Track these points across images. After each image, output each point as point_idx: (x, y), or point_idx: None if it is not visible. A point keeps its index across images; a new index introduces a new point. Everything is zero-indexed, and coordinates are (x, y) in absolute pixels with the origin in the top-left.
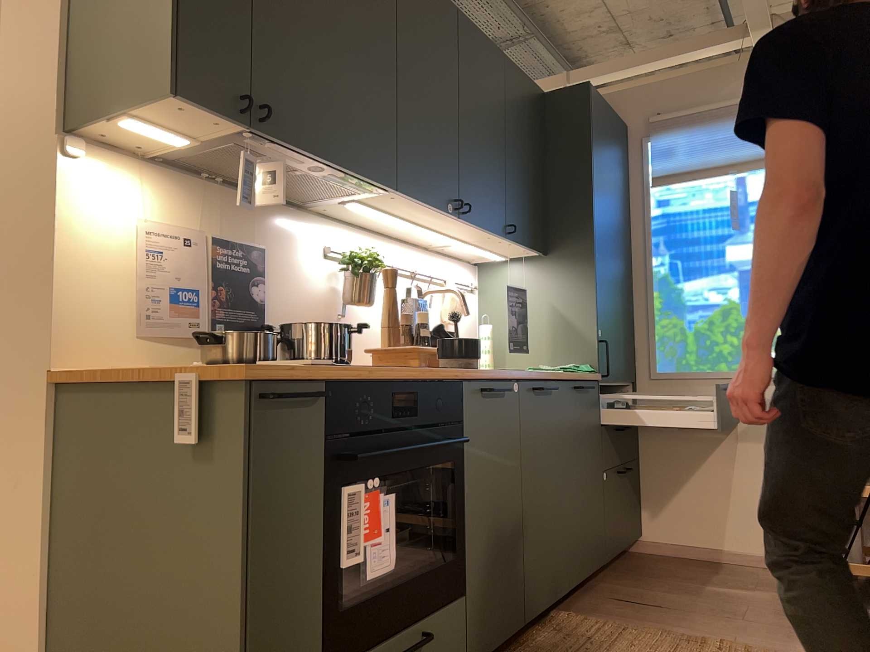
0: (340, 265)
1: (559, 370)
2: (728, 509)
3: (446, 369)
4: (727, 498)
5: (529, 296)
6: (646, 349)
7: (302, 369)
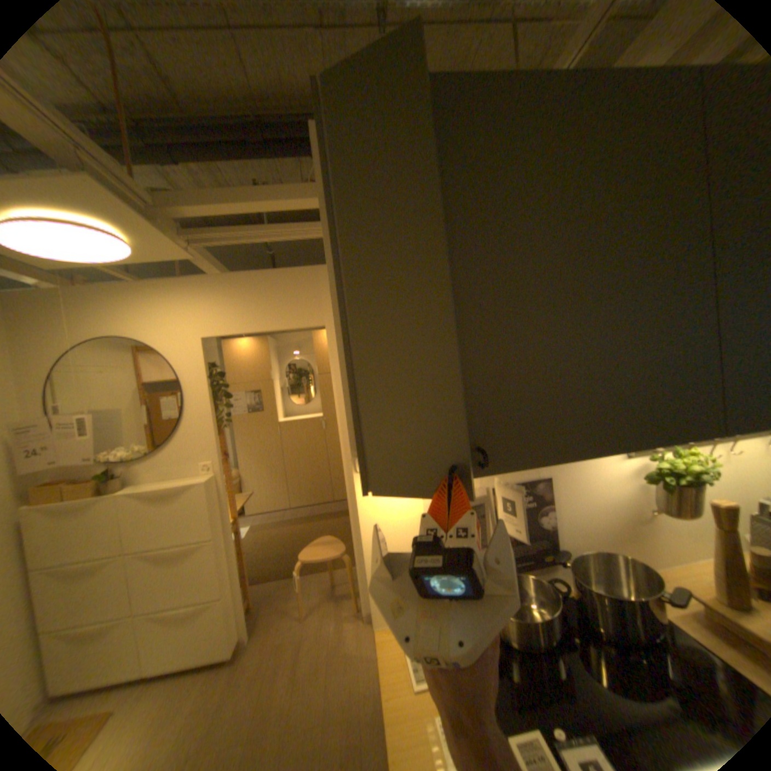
0: (649, 476)
1: None
2: None
3: None
4: None
5: None
6: None
7: None
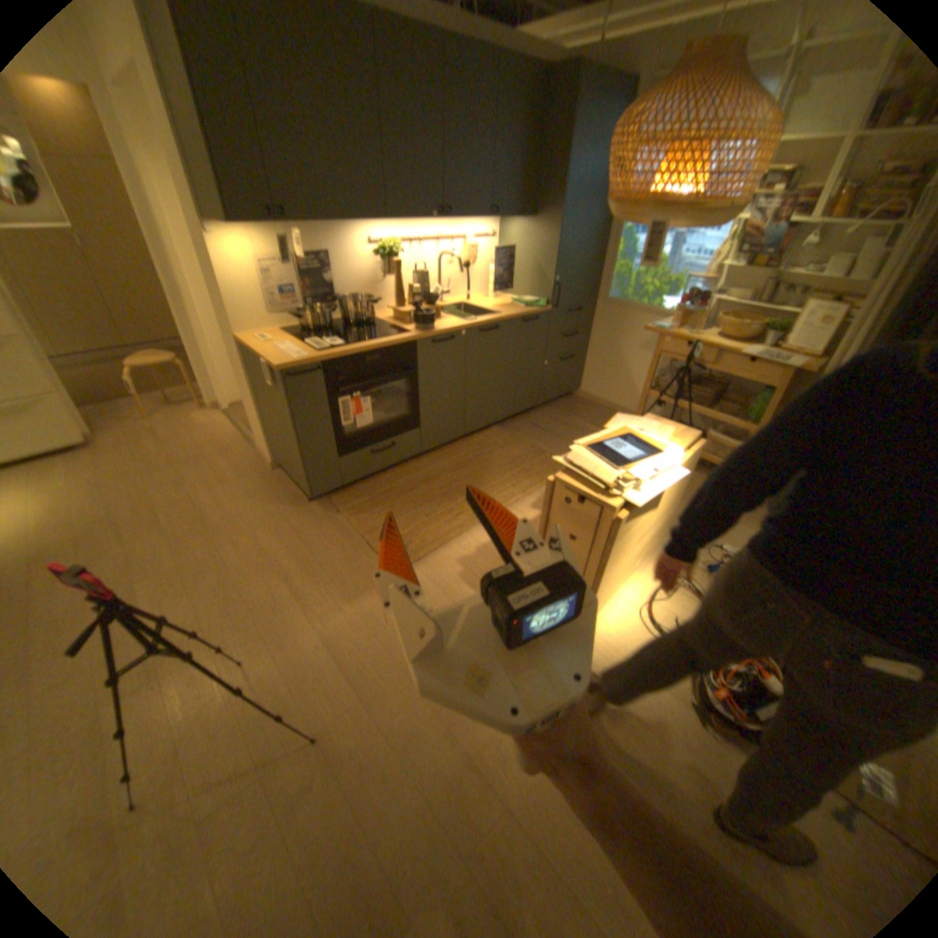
0: (373, 253)
1: (521, 305)
2: (621, 385)
3: (407, 334)
4: (622, 379)
5: (521, 246)
6: (605, 280)
7: (308, 357)
